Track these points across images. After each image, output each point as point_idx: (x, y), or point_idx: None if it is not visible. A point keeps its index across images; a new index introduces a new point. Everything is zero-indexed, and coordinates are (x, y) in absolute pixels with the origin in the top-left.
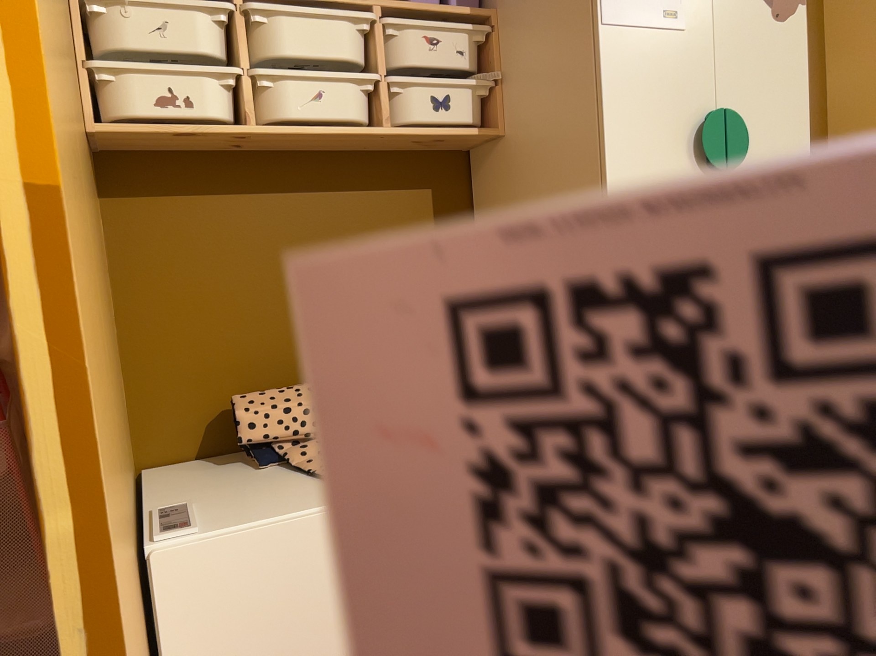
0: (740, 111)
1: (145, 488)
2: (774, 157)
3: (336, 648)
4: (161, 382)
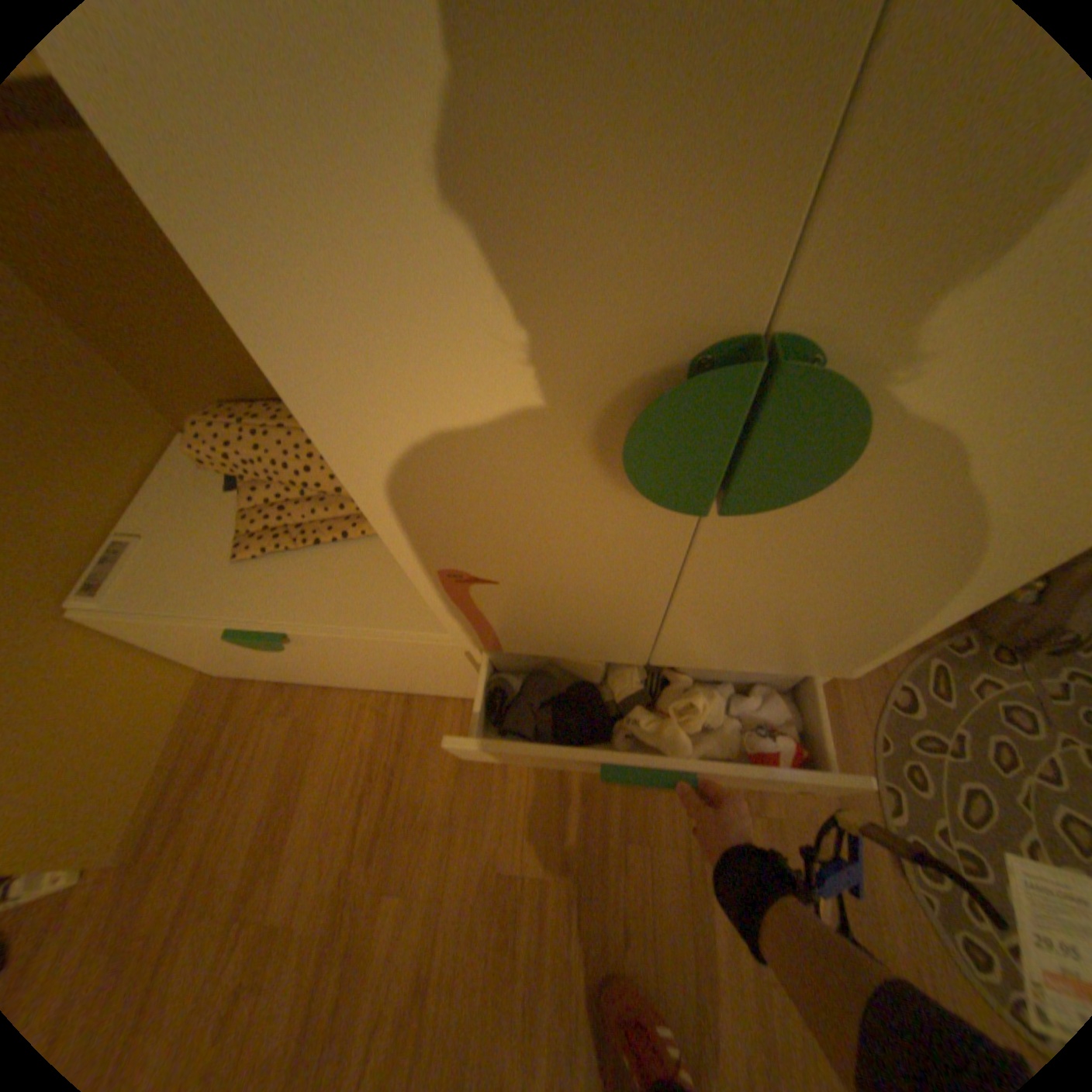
0: (921, 325)
1: (146, 479)
2: (999, 467)
3: (255, 660)
4: (141, 368)
